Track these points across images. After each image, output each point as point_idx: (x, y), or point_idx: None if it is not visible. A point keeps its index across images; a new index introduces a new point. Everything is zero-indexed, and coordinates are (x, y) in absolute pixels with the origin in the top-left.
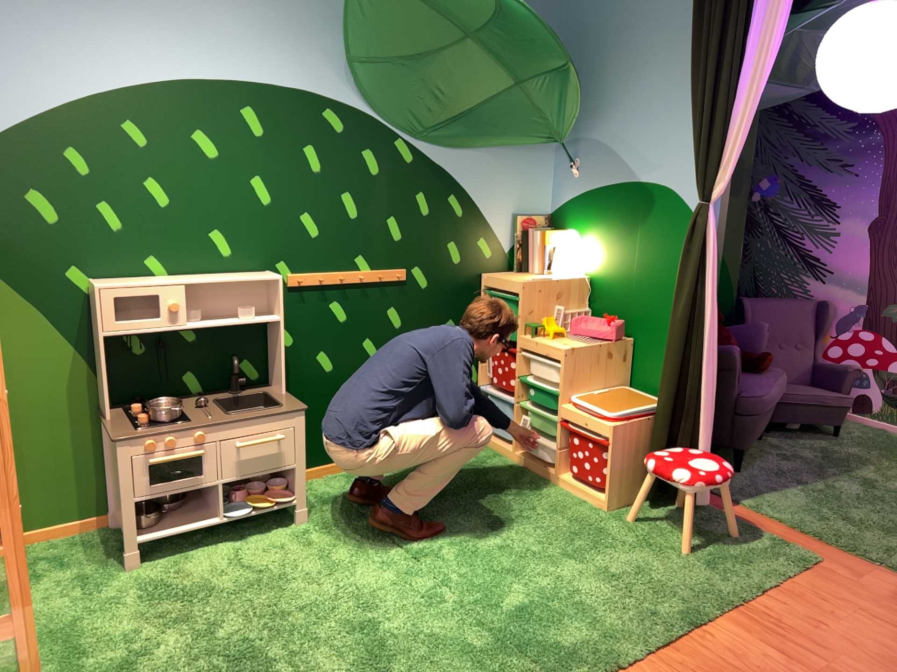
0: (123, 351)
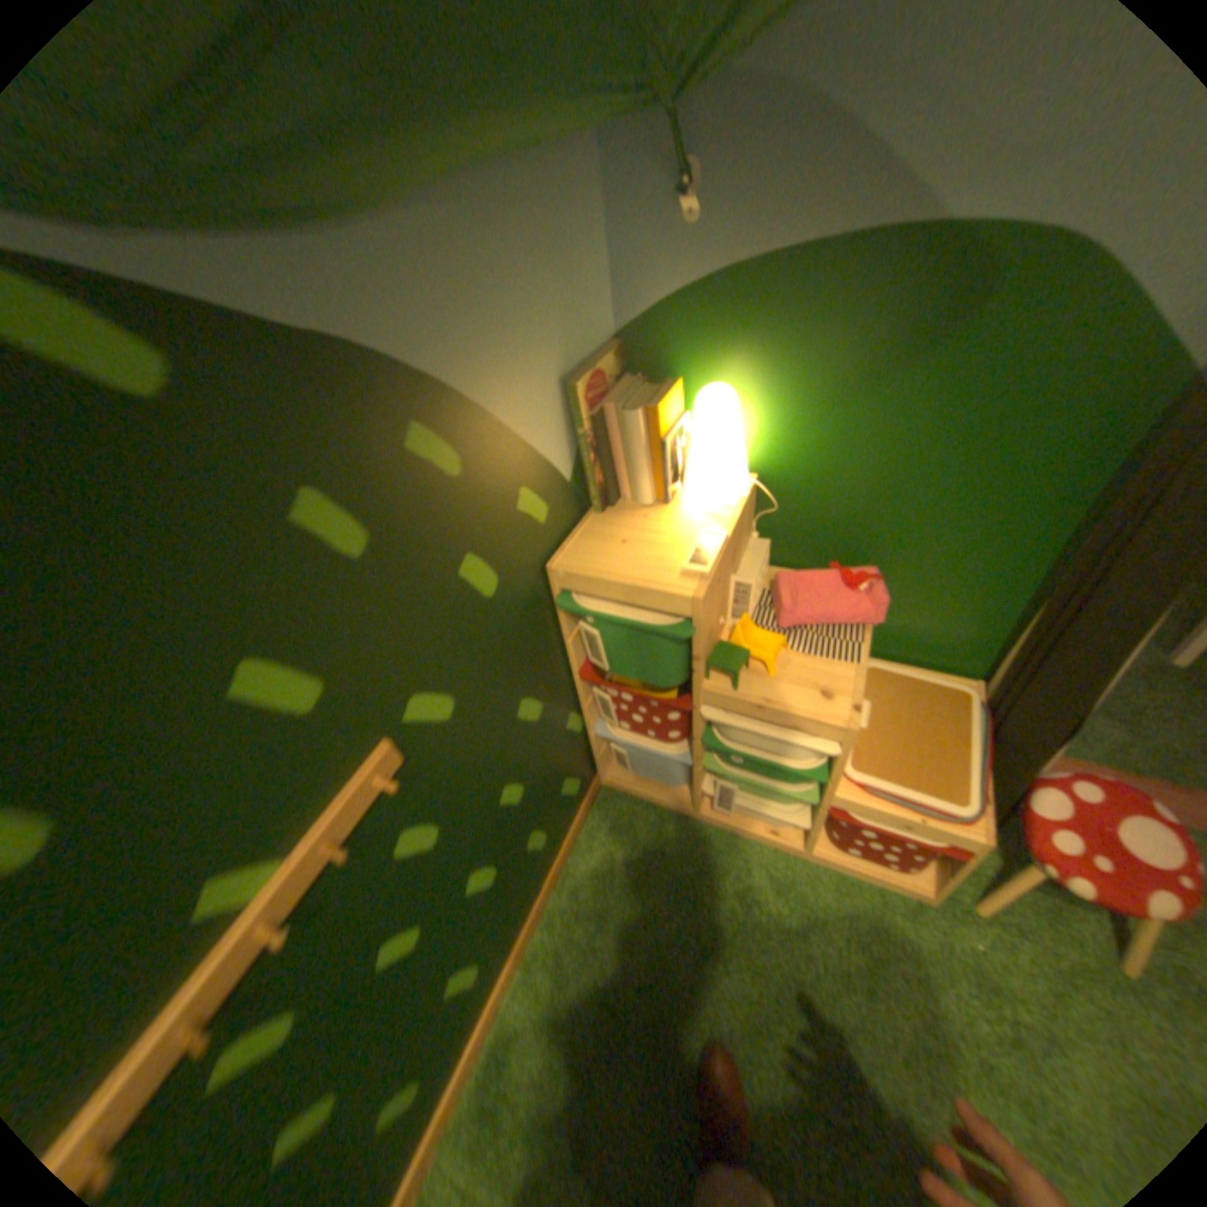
0: None
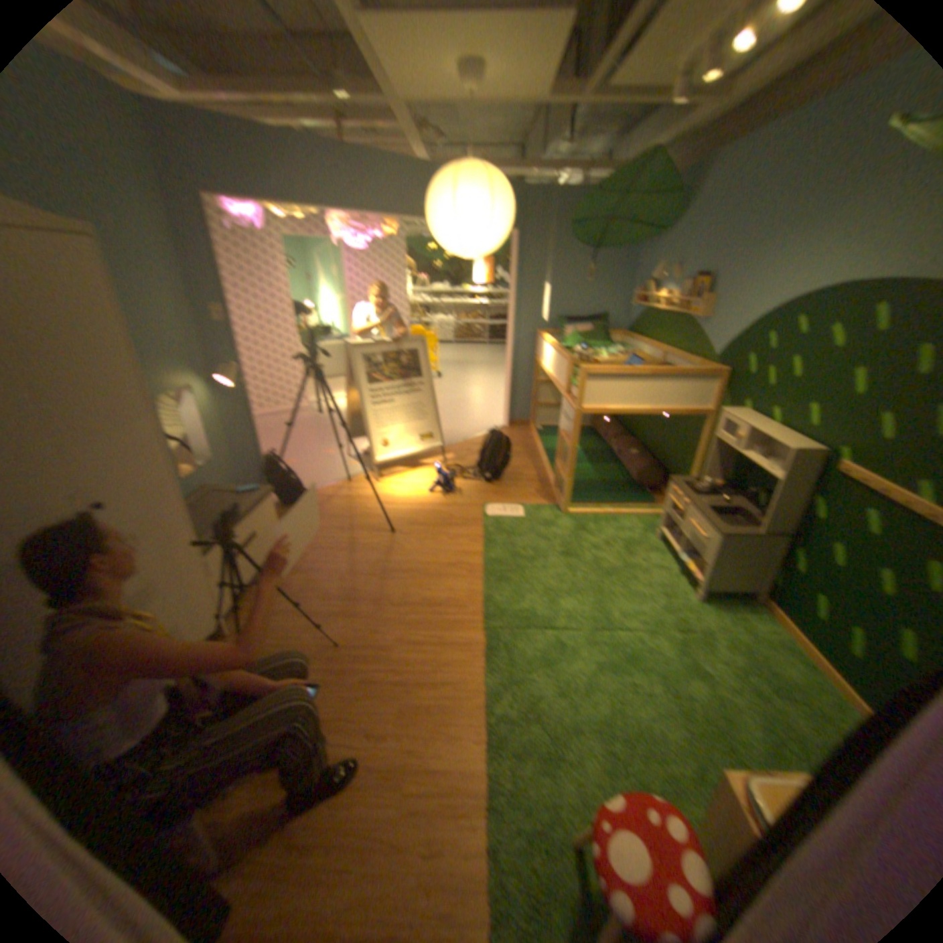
0: (744, 456)
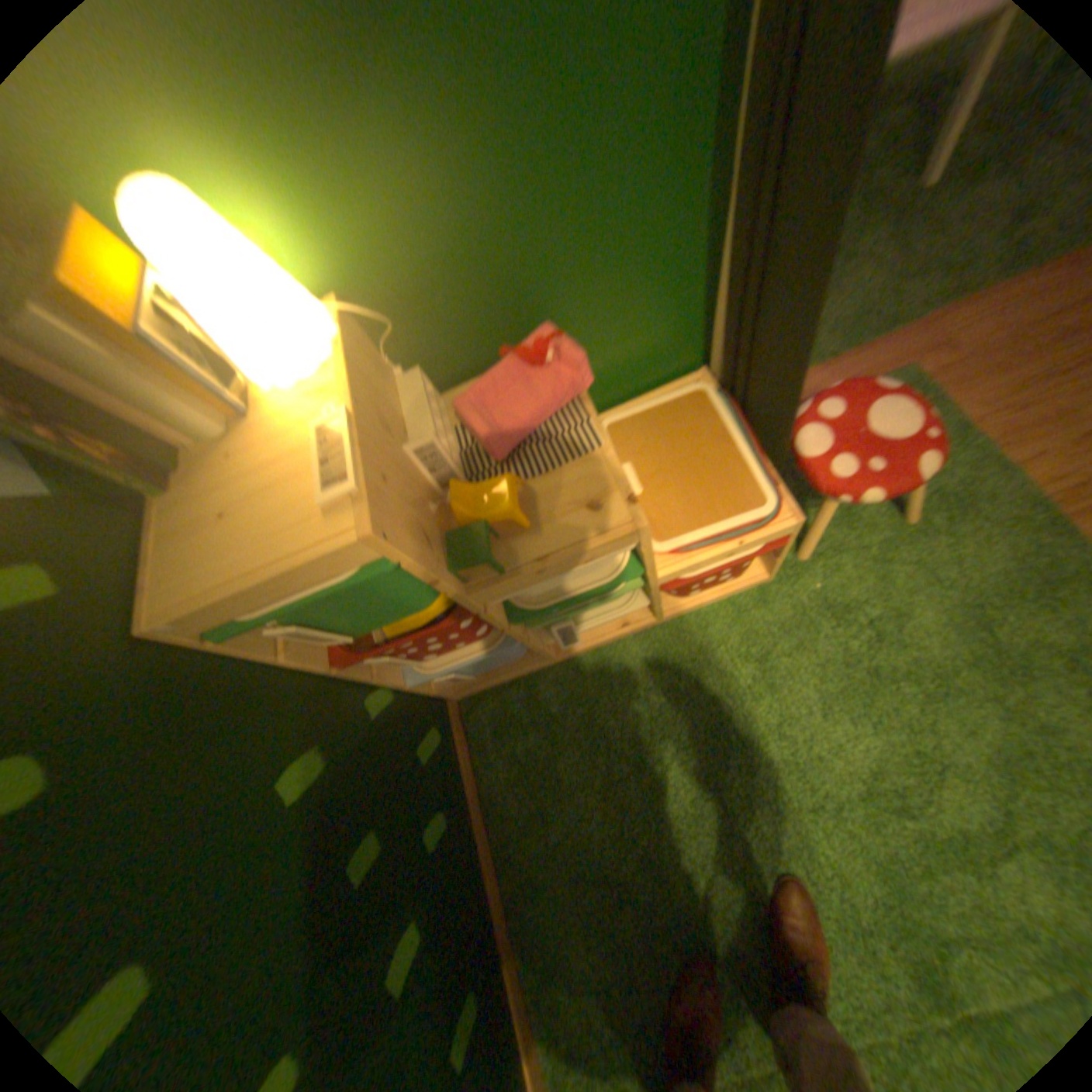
0: None
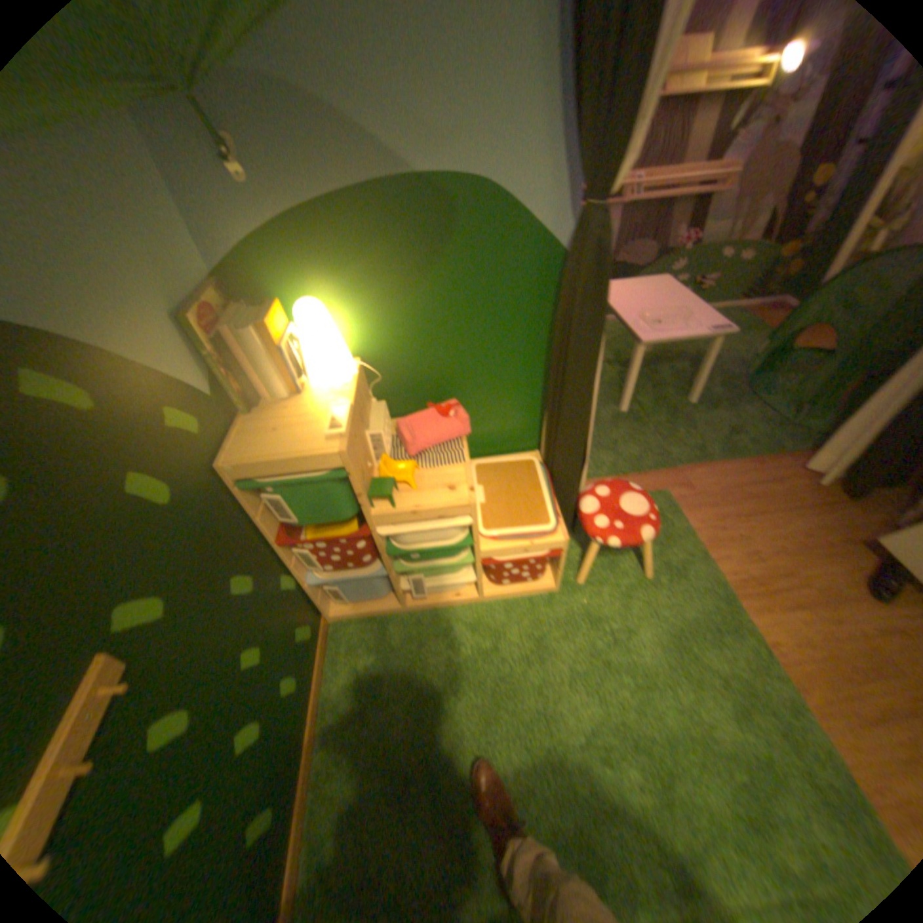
0: None
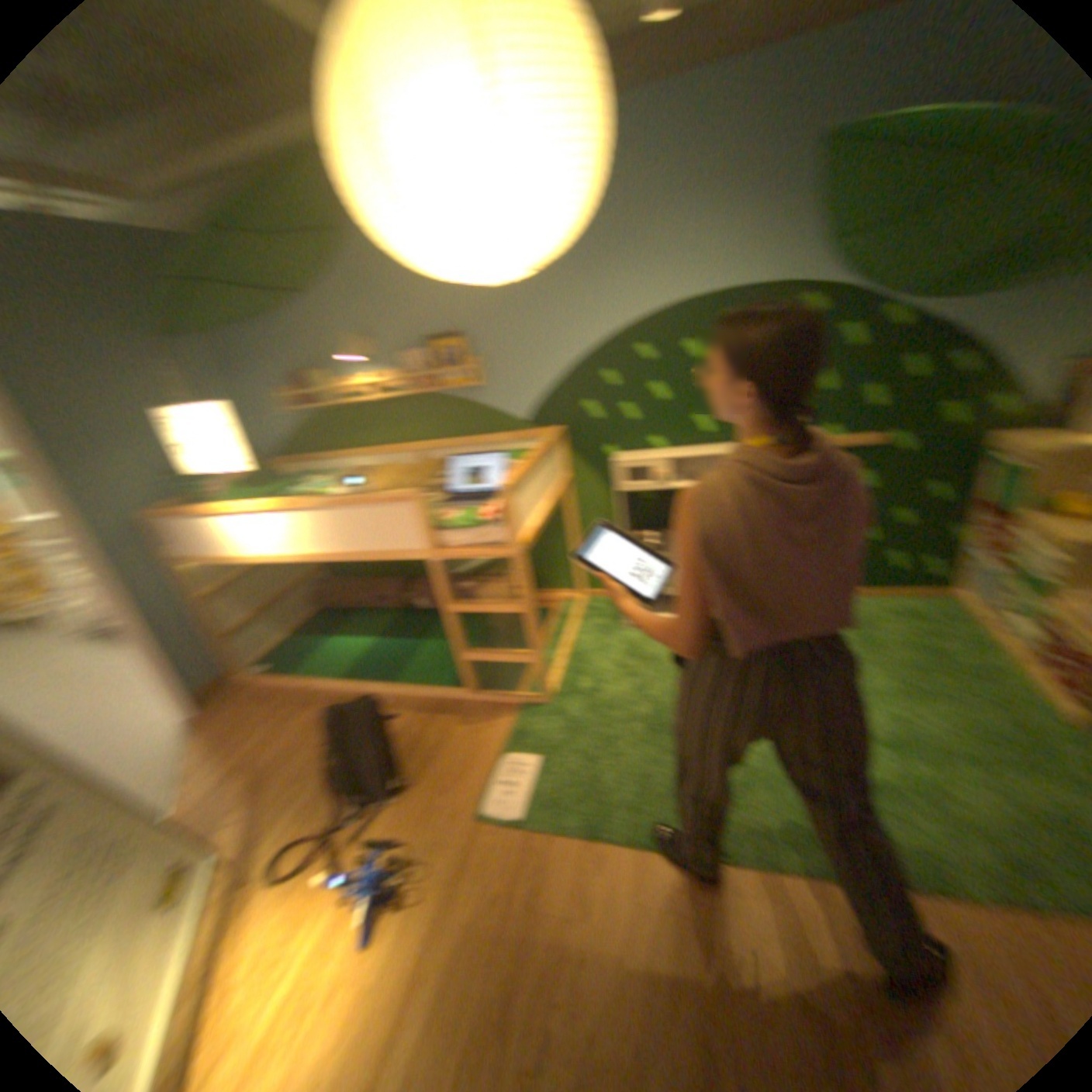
0: (634, 497)
